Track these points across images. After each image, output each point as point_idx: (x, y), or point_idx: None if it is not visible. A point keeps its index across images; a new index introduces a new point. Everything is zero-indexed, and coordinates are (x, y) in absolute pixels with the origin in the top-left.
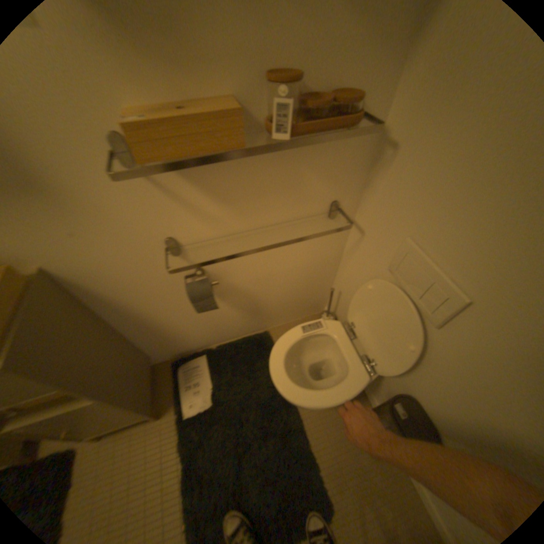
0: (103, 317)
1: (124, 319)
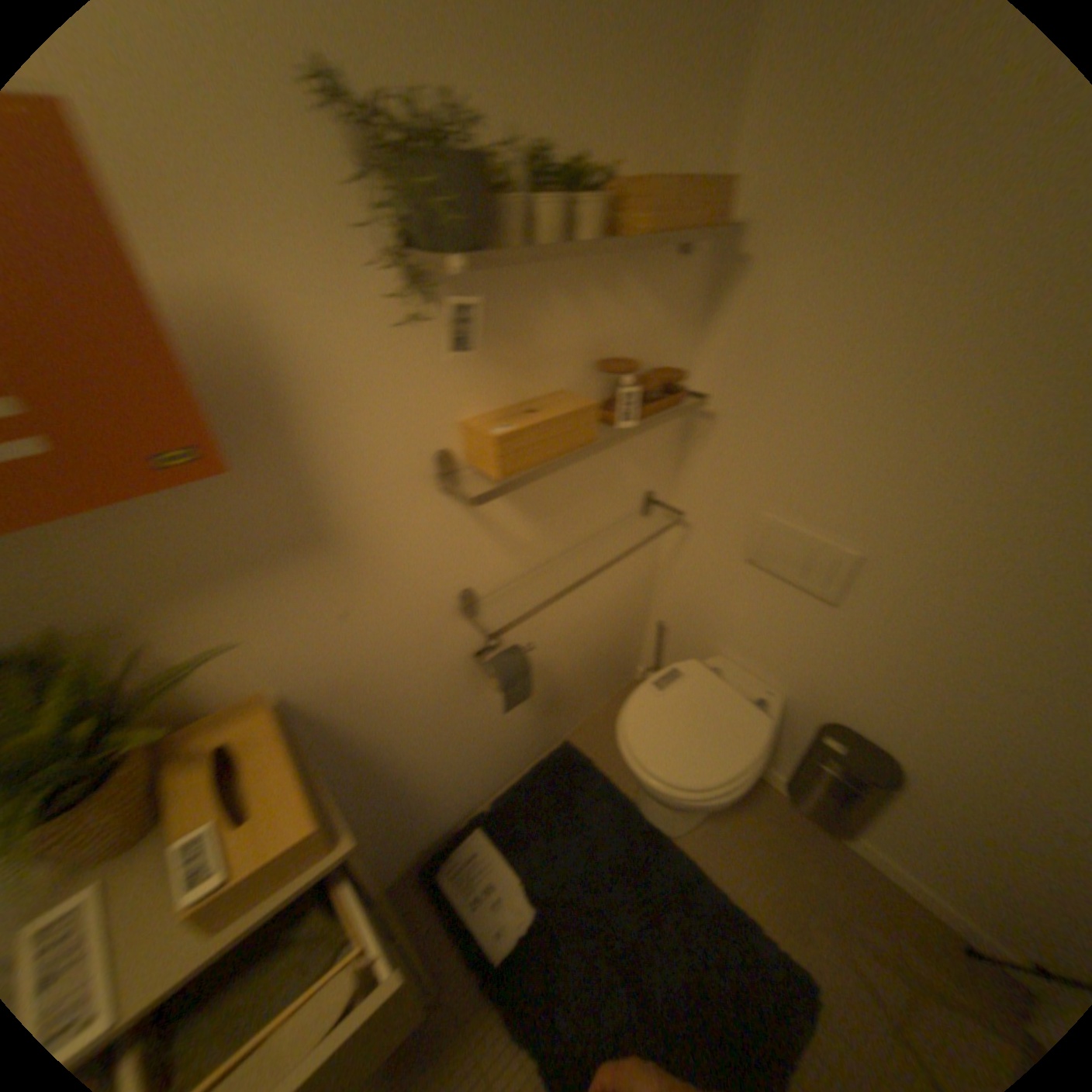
0: (338, 782)
1: (368, 776)
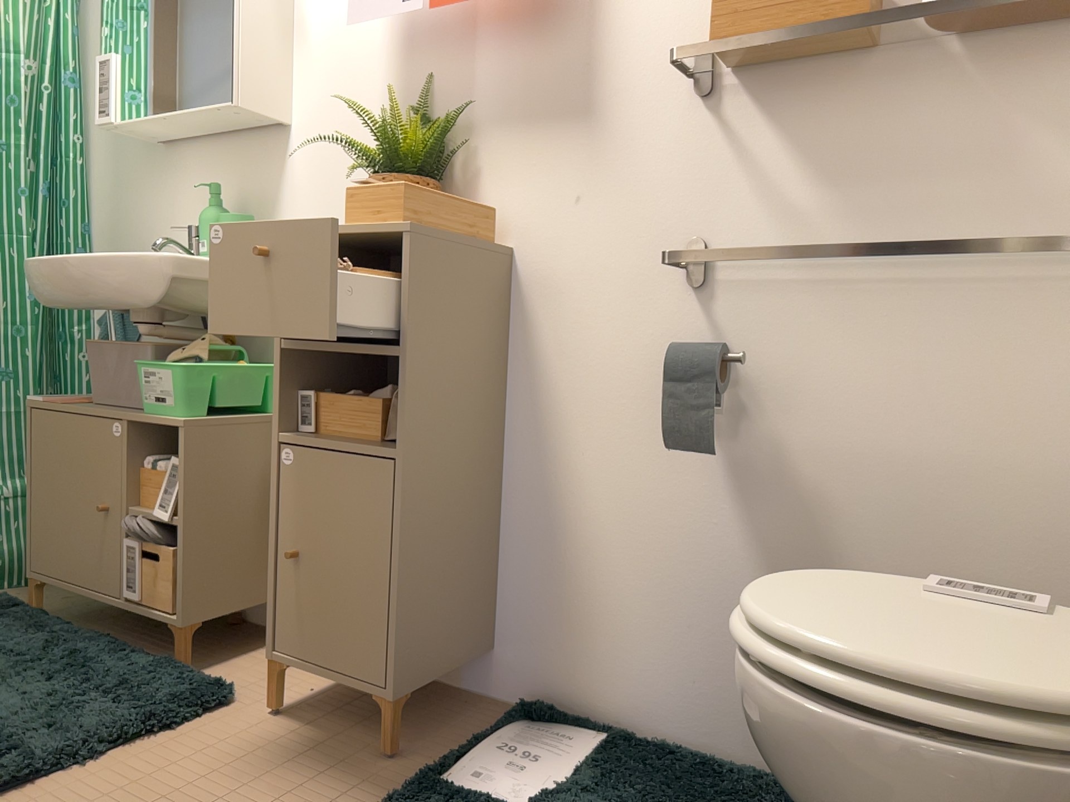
0: (511, 416)
1: (535, 443)
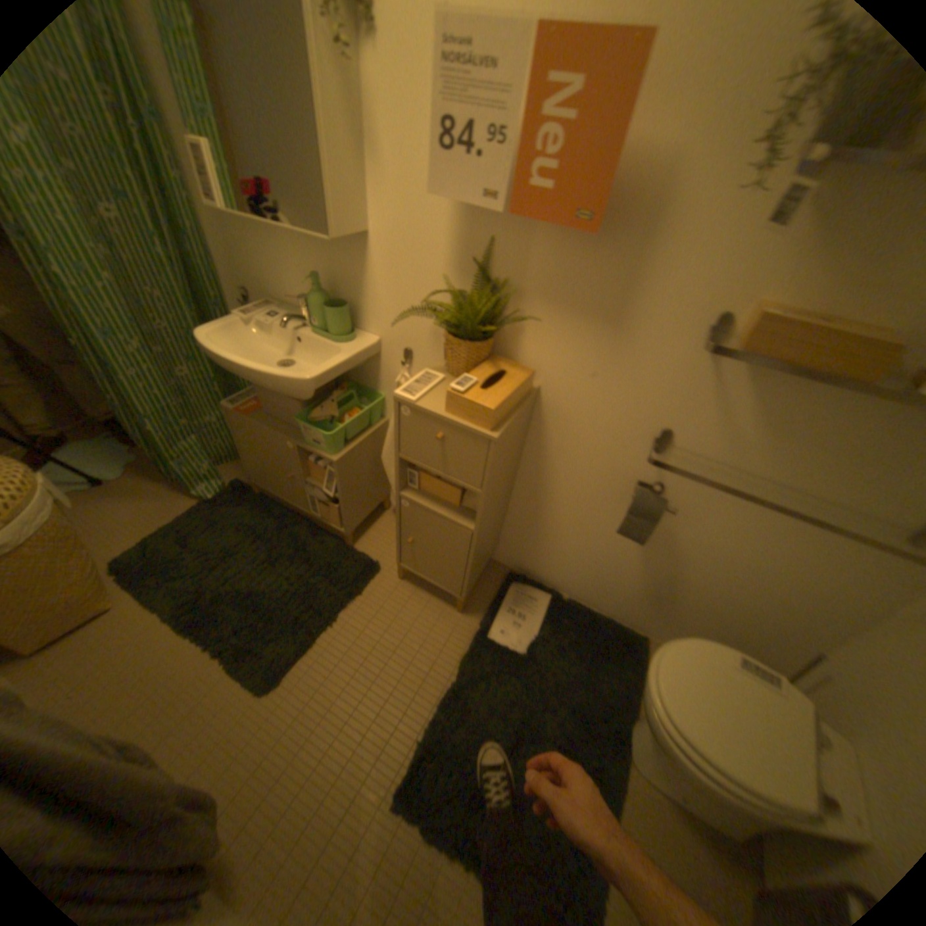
0: (523, 467)
1: (535, 483)
